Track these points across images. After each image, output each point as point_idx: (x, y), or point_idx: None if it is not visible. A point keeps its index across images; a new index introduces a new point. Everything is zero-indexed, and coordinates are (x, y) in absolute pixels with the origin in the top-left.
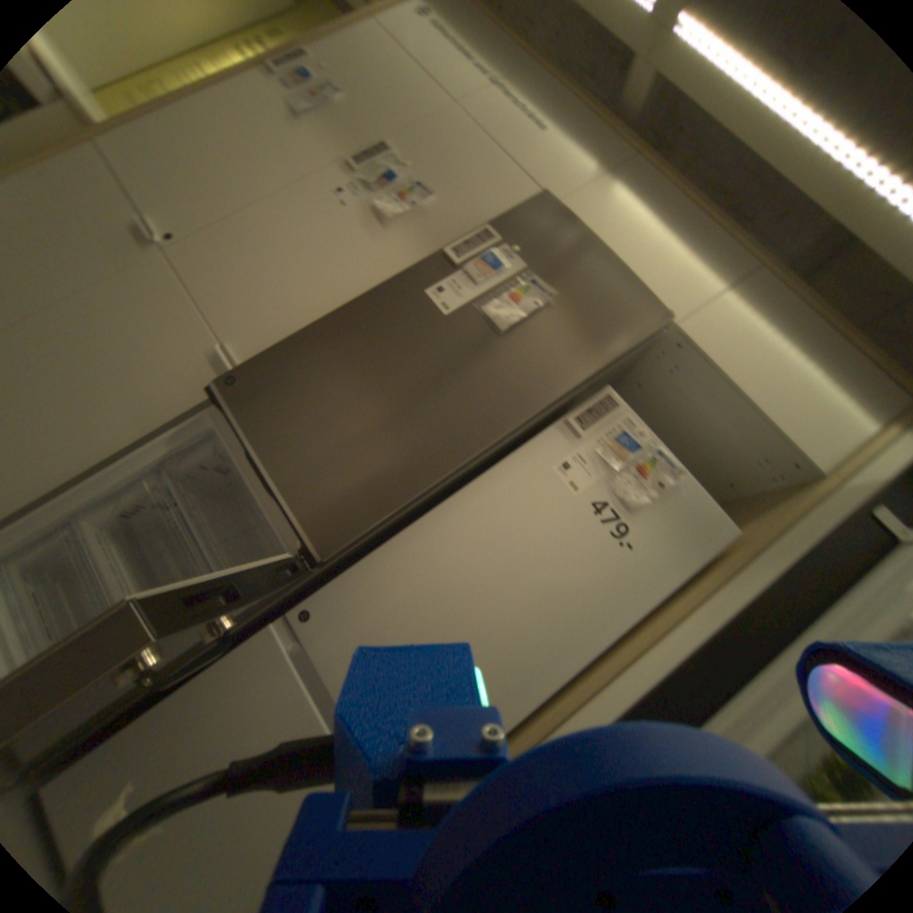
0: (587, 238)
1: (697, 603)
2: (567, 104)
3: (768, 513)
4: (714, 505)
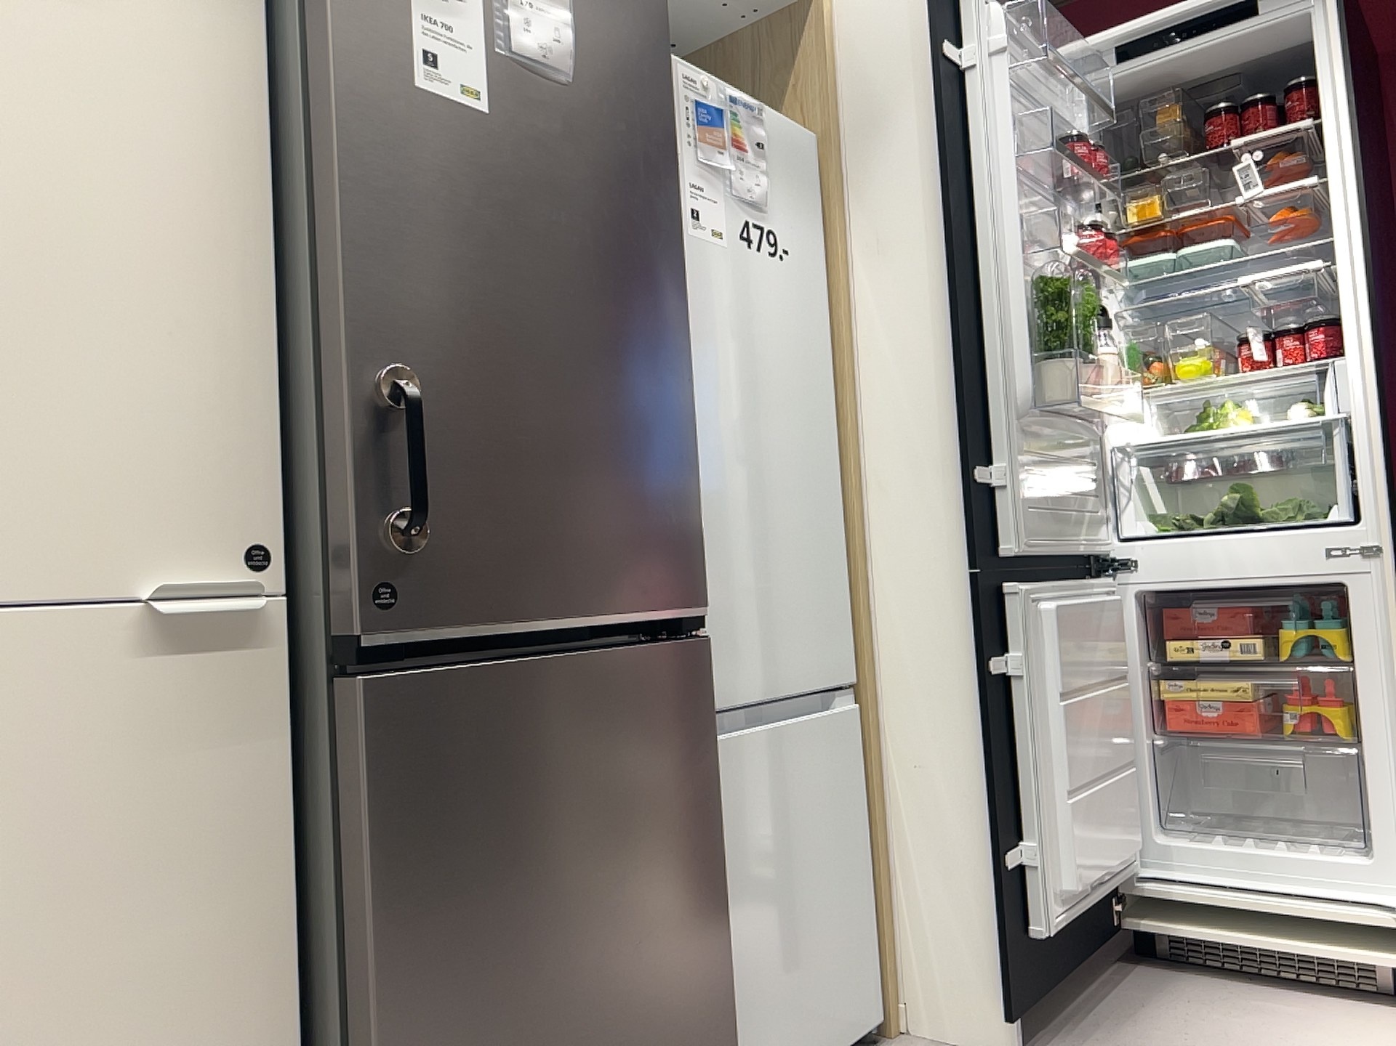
0: None
1: (845, 247)
2: None
3: (785, 74)
4: (788, 118)
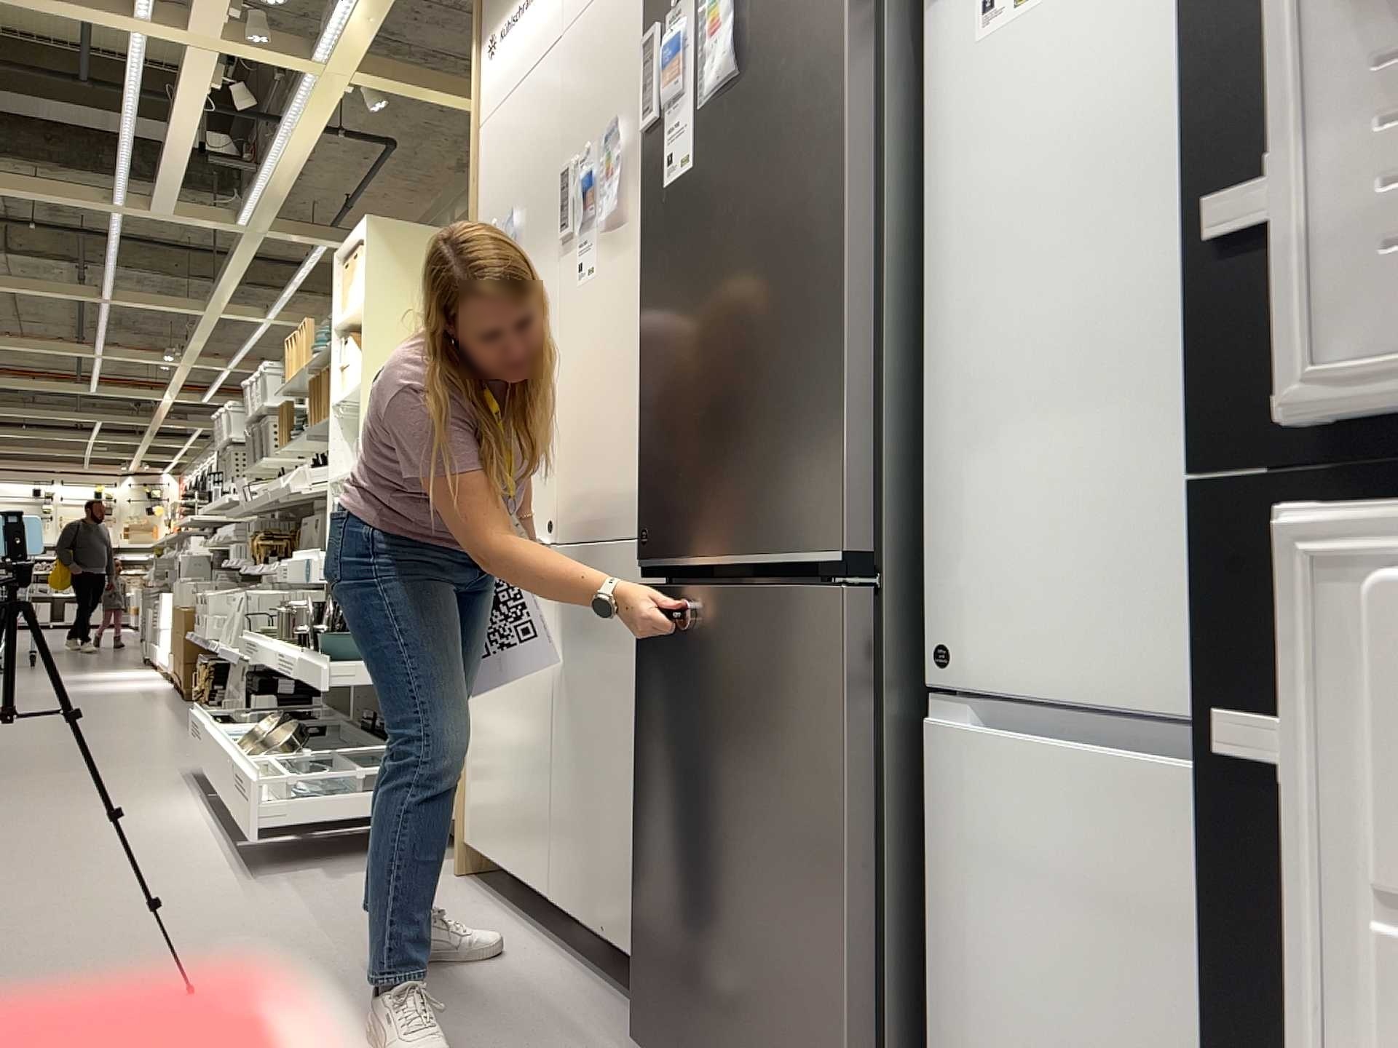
0: None
1: None
2: None
3: None
4: None
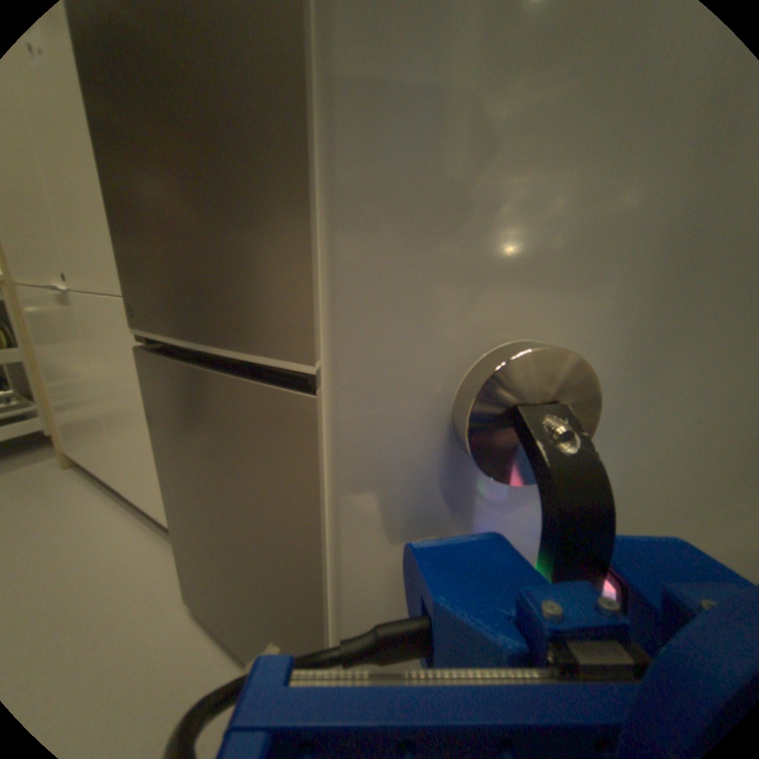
0: None
1: None
2: None
3: None
4: None
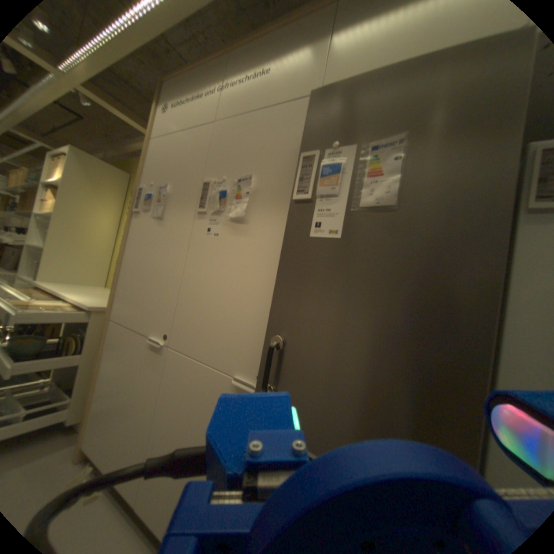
0: (374, 76)
1: None
2: (263, 43)
3: None
4: None
